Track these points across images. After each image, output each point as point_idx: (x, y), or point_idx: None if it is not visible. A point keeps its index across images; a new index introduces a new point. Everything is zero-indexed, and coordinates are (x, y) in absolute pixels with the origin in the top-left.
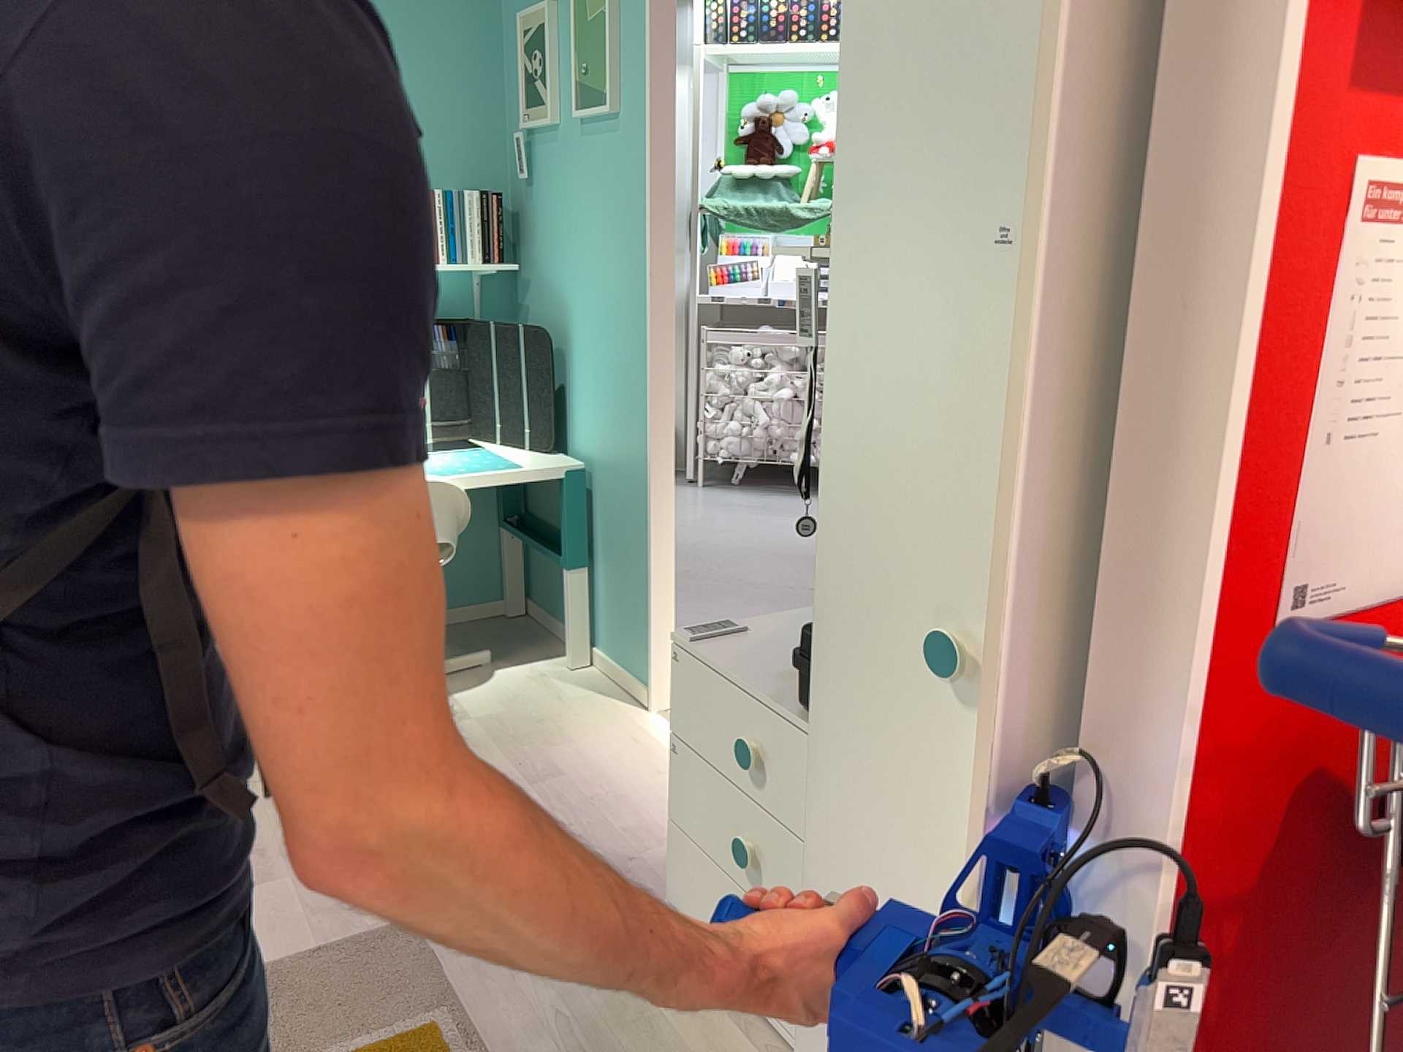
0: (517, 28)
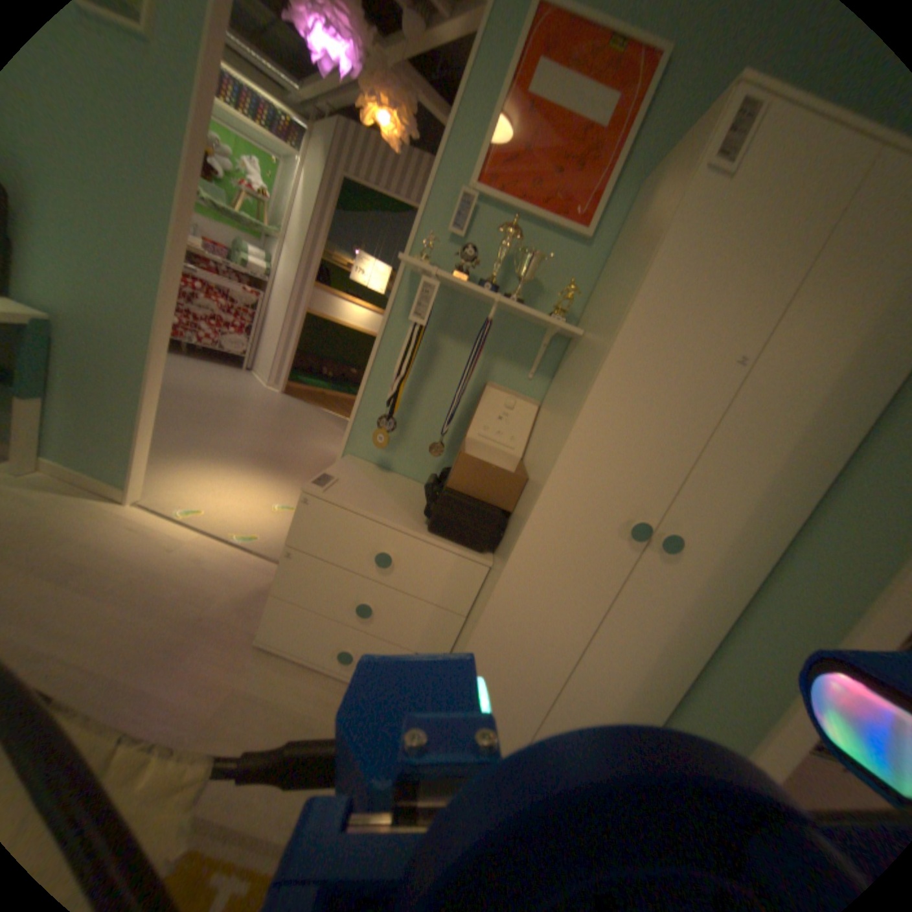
0: None
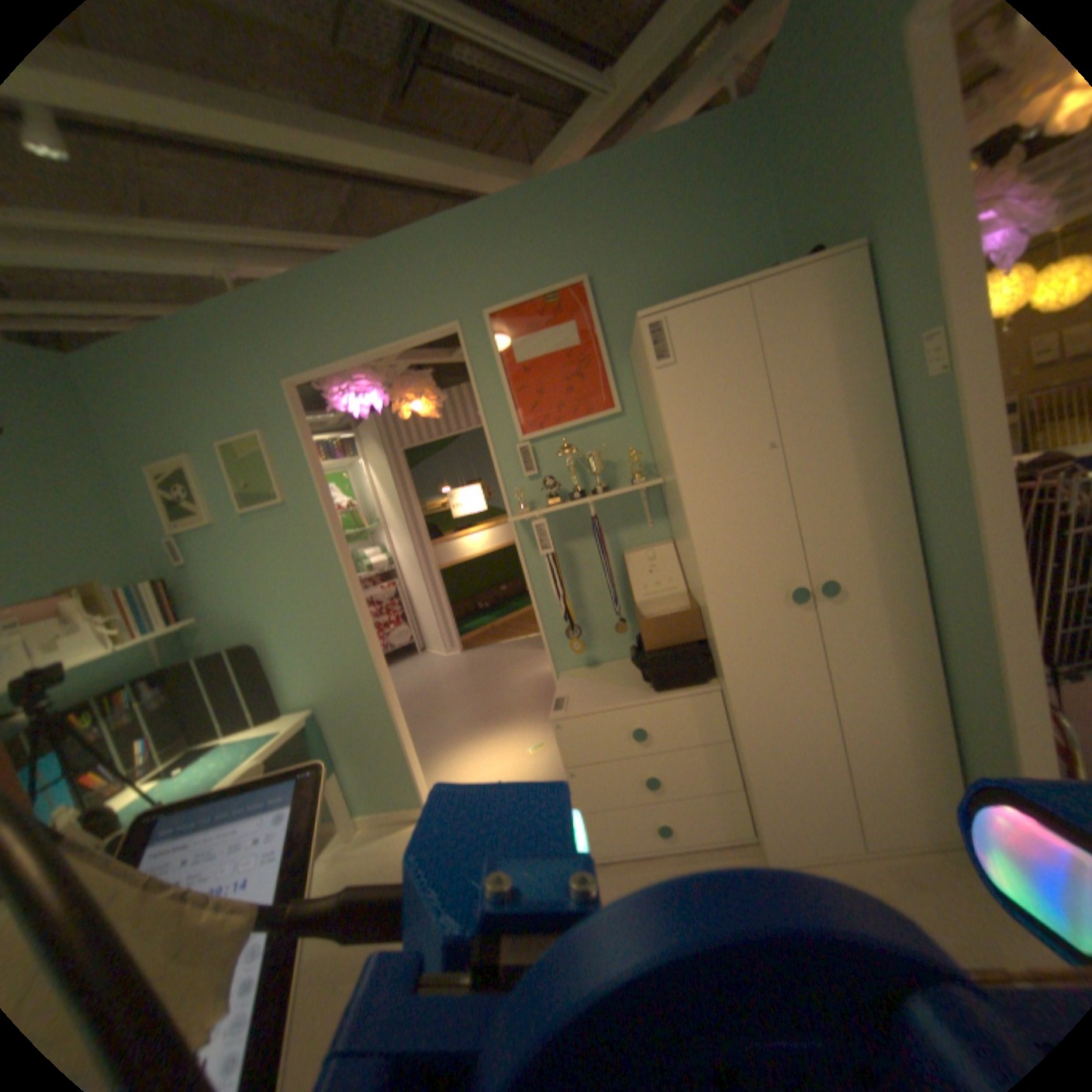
0: (136, 479)
